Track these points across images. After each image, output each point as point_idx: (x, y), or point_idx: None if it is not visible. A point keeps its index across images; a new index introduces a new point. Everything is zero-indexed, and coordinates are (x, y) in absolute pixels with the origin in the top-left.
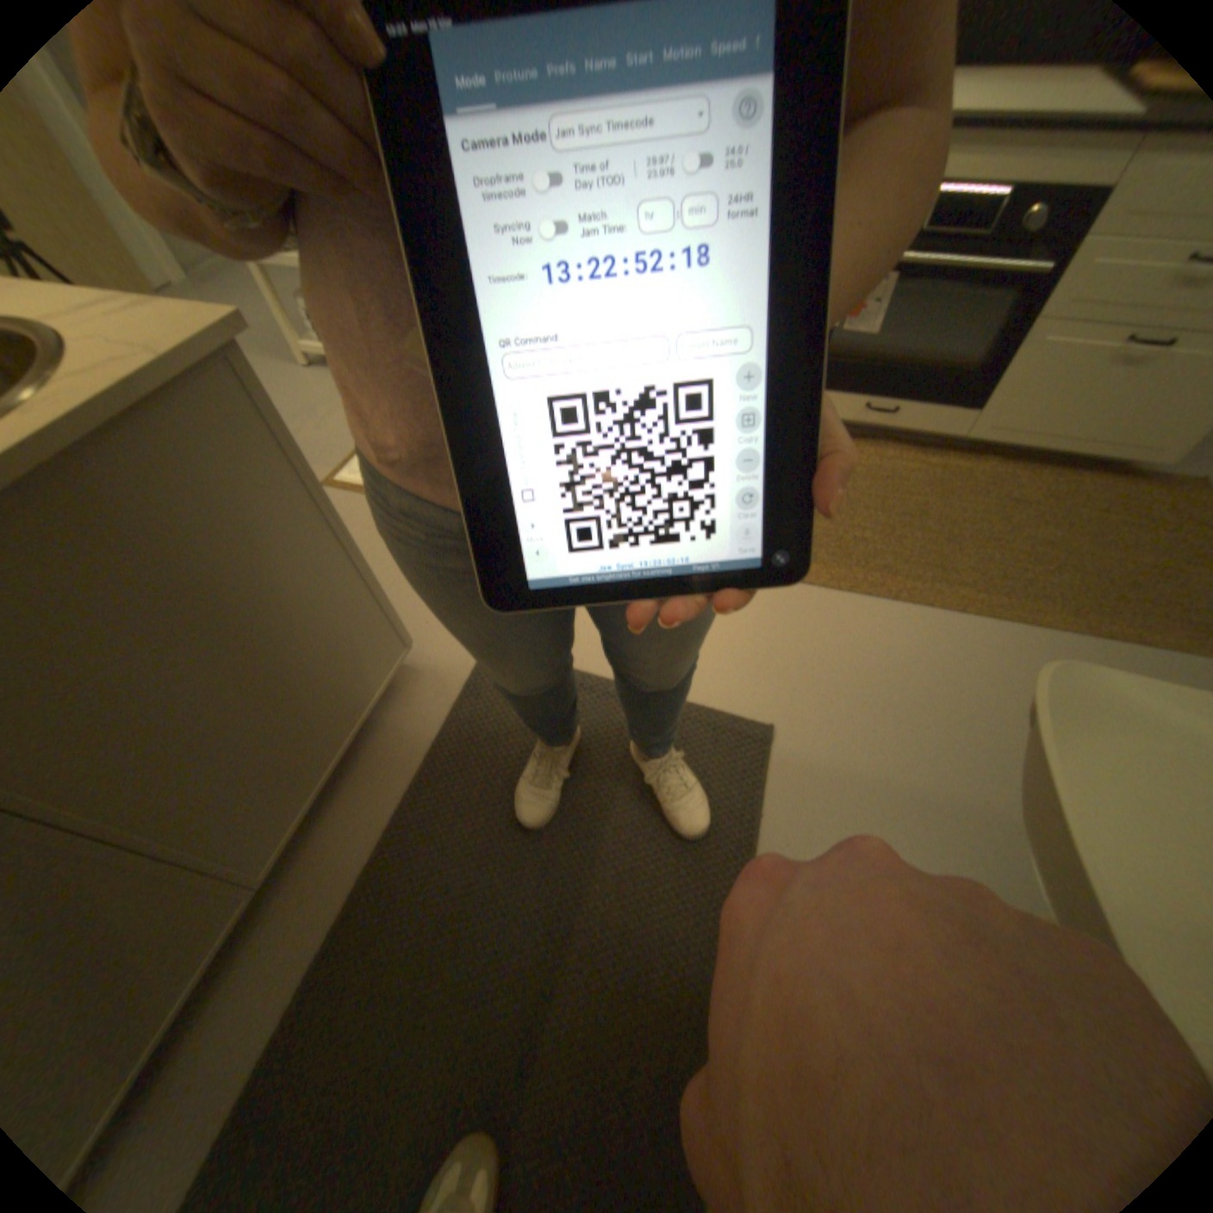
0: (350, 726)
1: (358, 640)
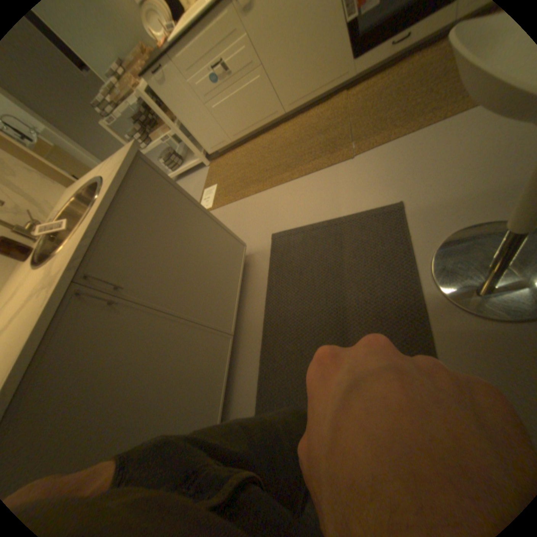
0: (238, 277)
1: (226, 245)
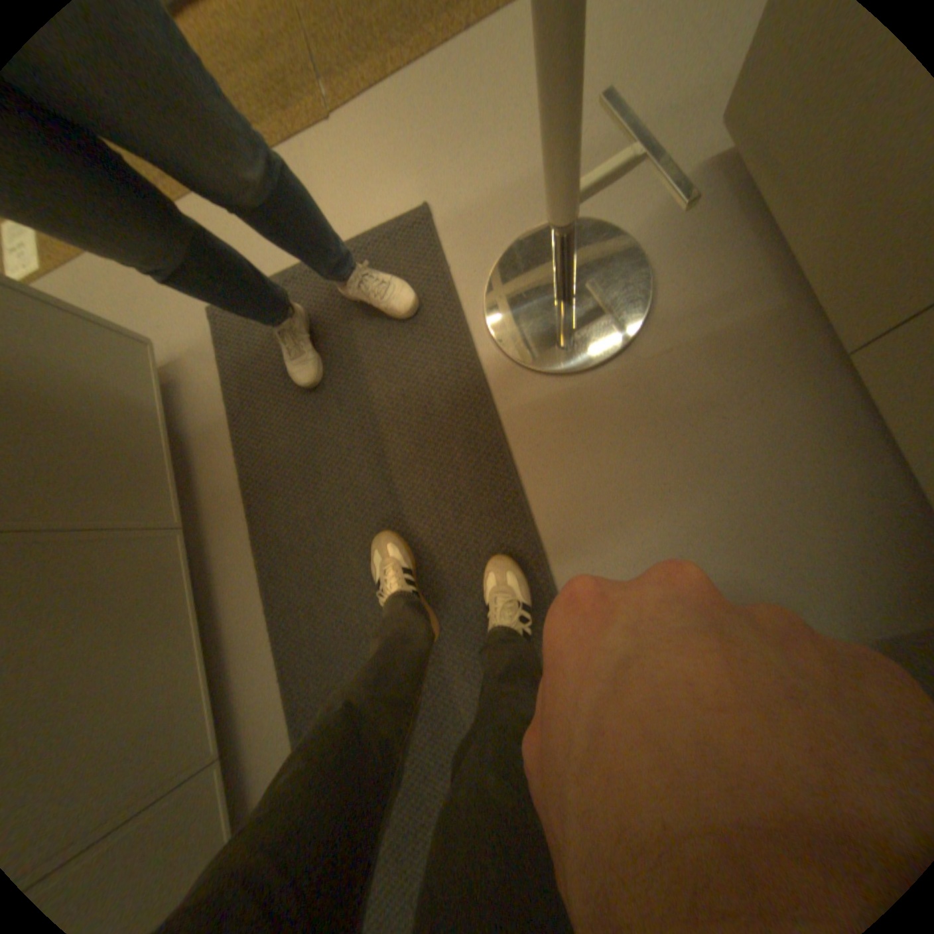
0: (154, 413)
1: (88, 350)
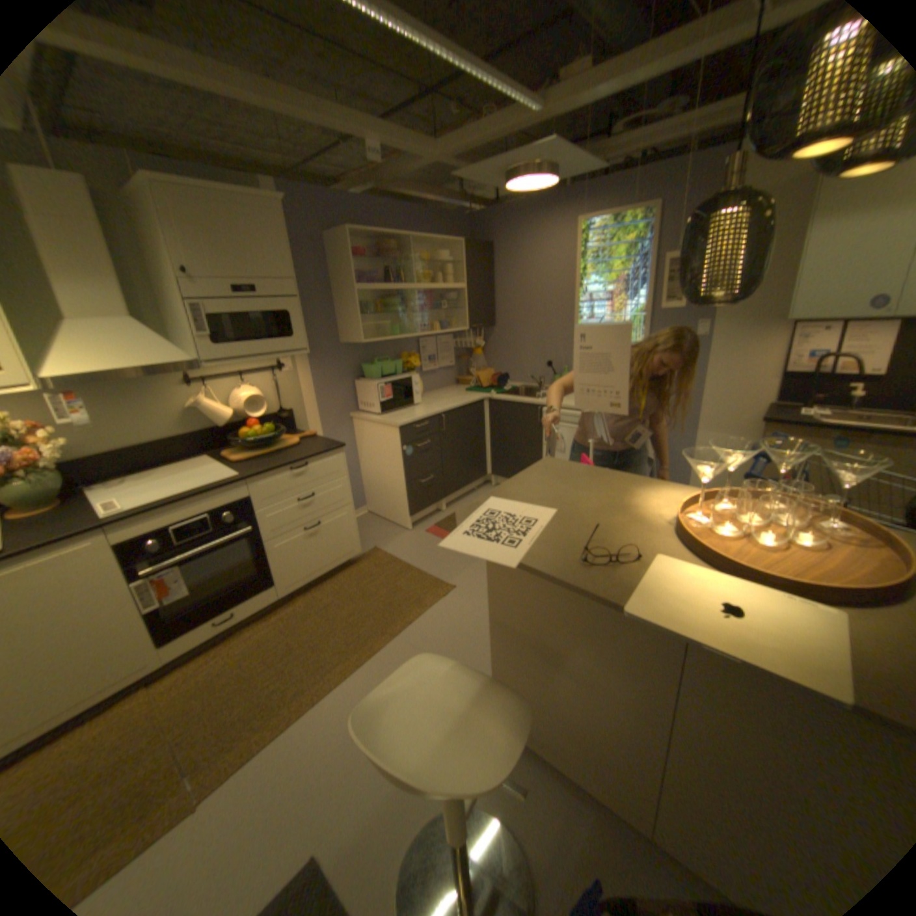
0: None
1: None
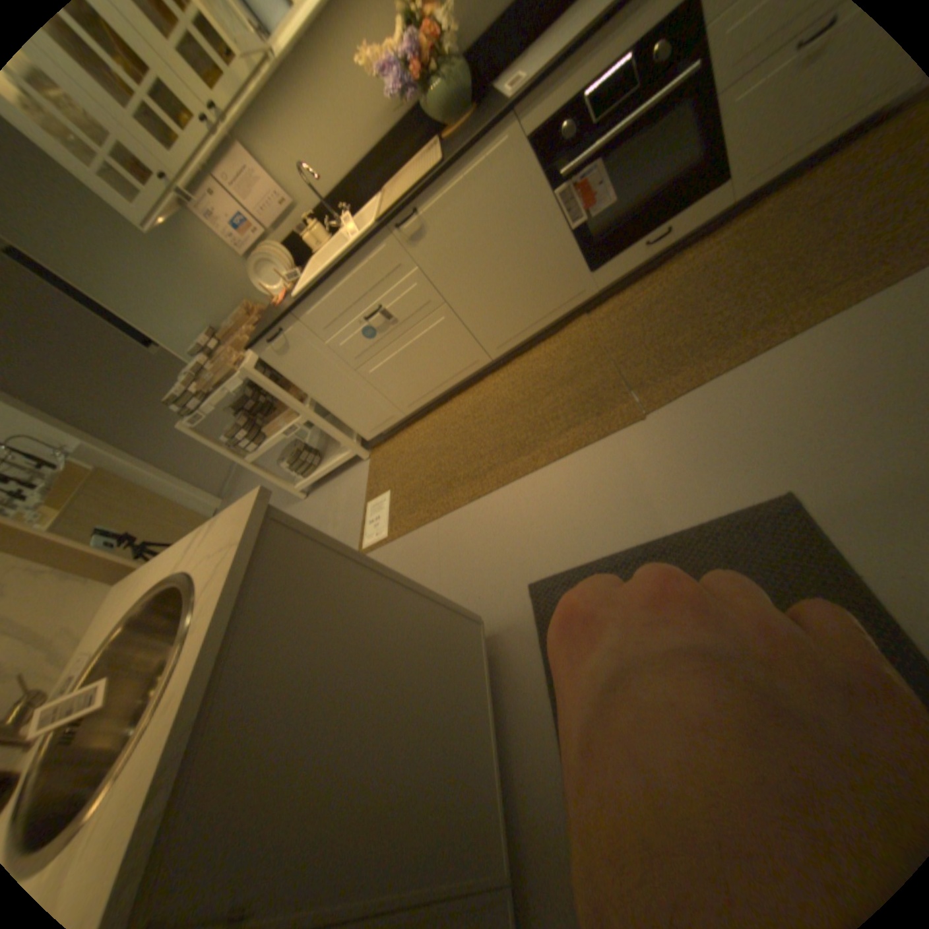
0: (485, 706)
1: (450, 640)
